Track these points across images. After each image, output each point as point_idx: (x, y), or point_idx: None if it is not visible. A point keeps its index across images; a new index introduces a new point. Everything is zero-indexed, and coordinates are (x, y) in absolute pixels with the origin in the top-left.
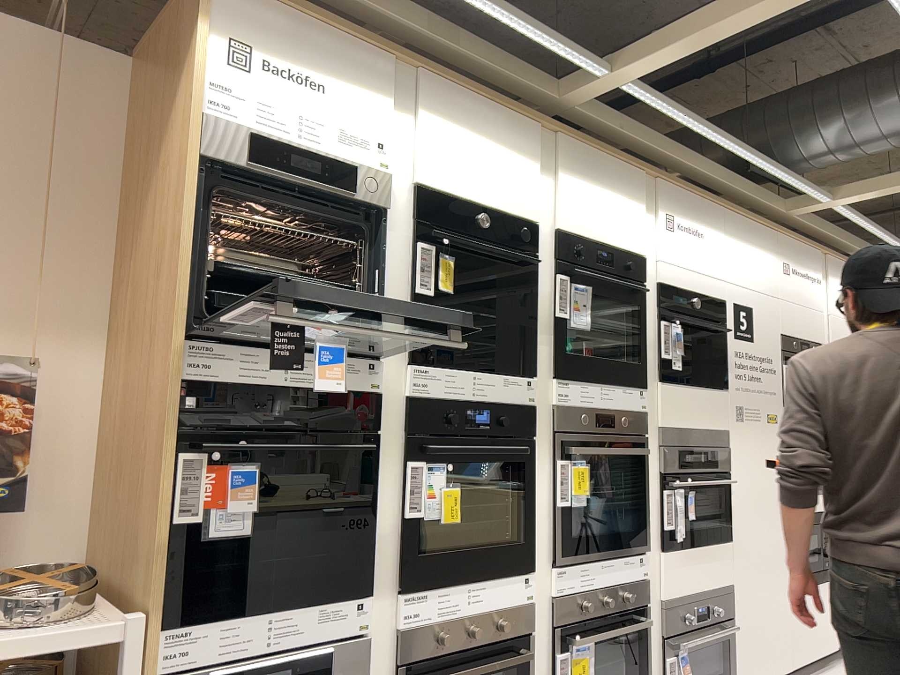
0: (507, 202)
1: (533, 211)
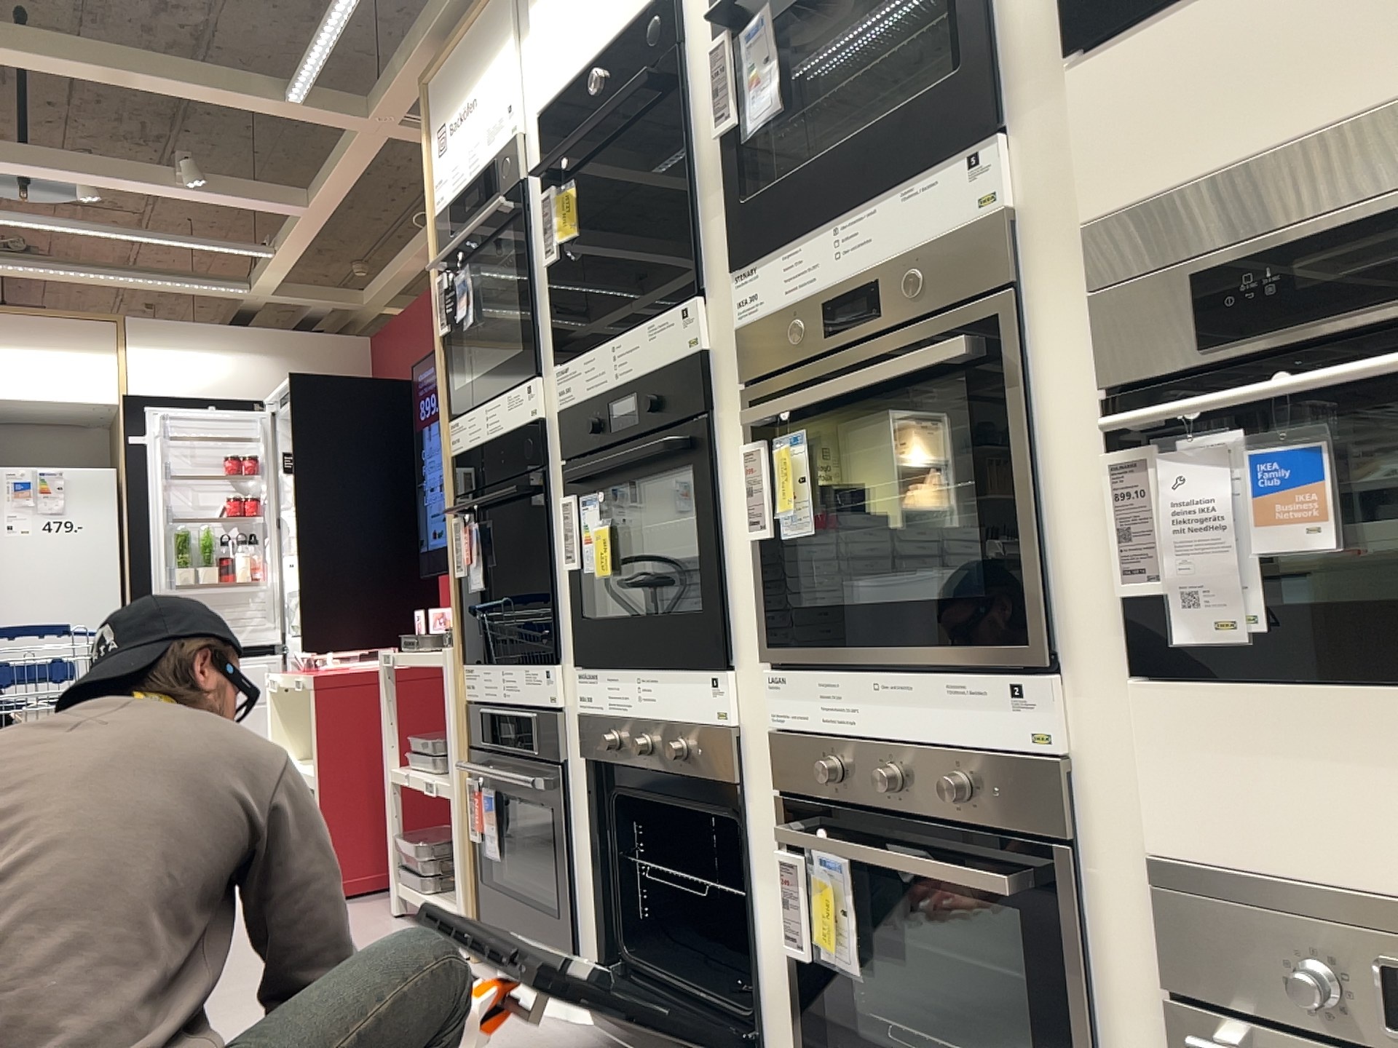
0: None
1: None
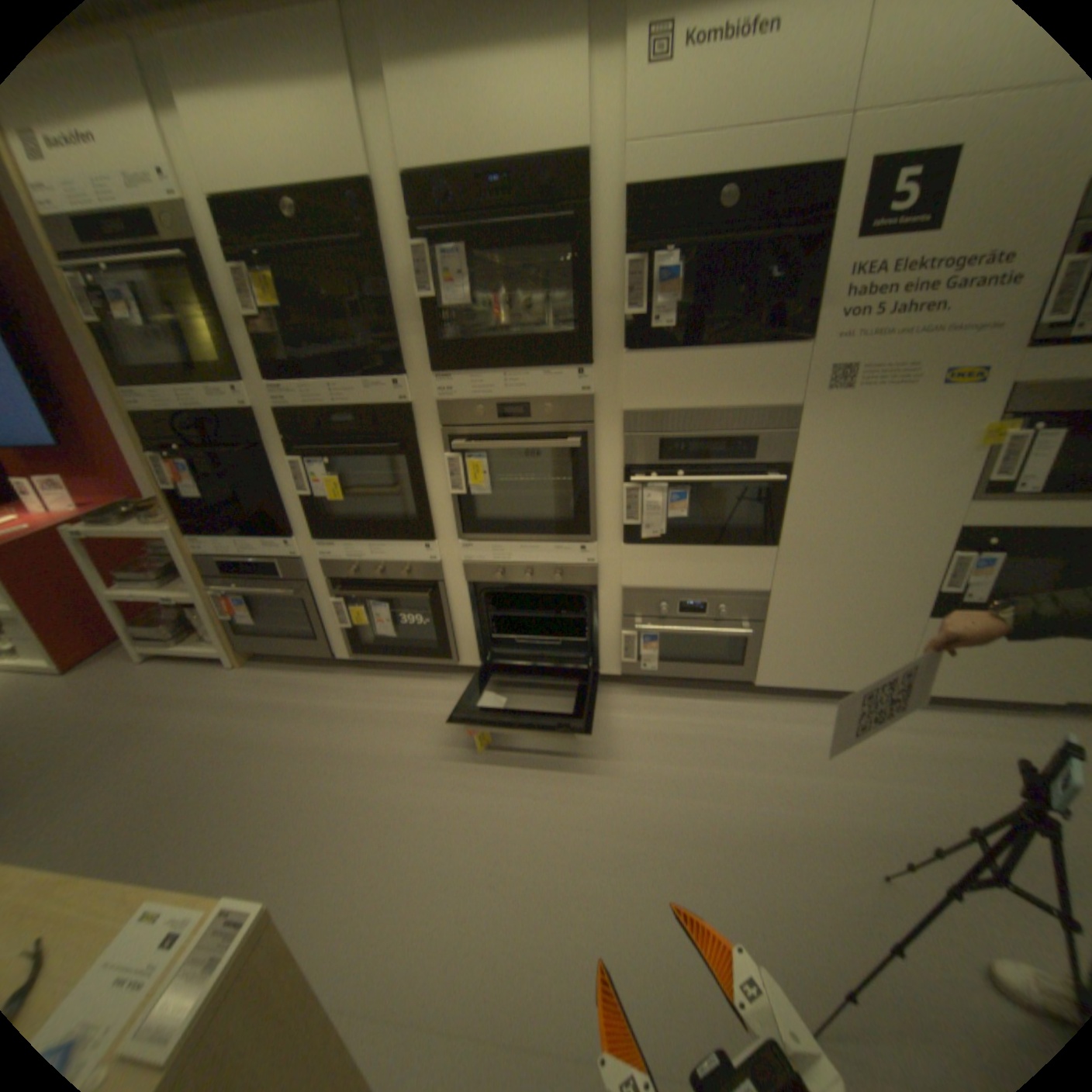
0: (314, 160)
1: (357, 154)
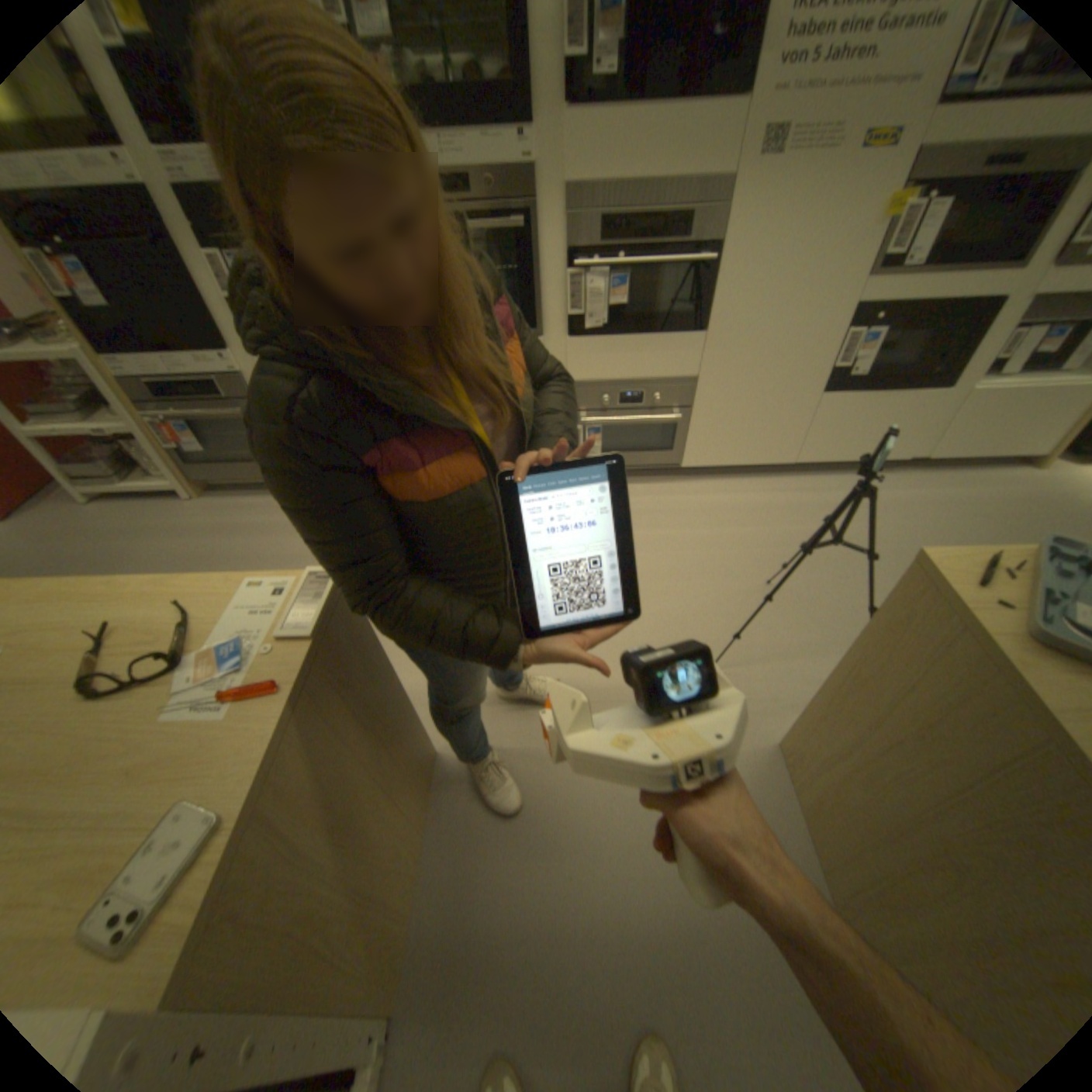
0: None
1: None
